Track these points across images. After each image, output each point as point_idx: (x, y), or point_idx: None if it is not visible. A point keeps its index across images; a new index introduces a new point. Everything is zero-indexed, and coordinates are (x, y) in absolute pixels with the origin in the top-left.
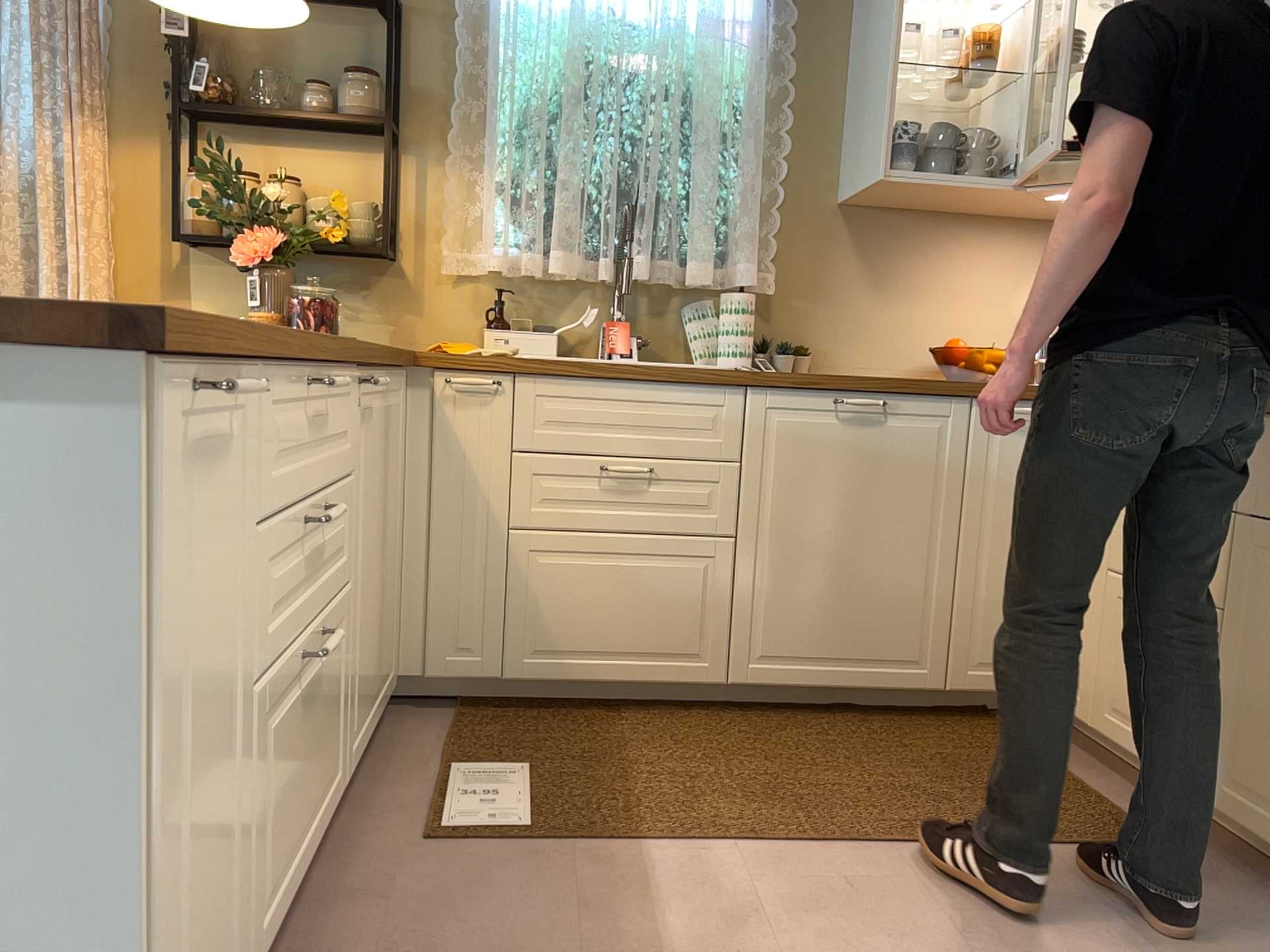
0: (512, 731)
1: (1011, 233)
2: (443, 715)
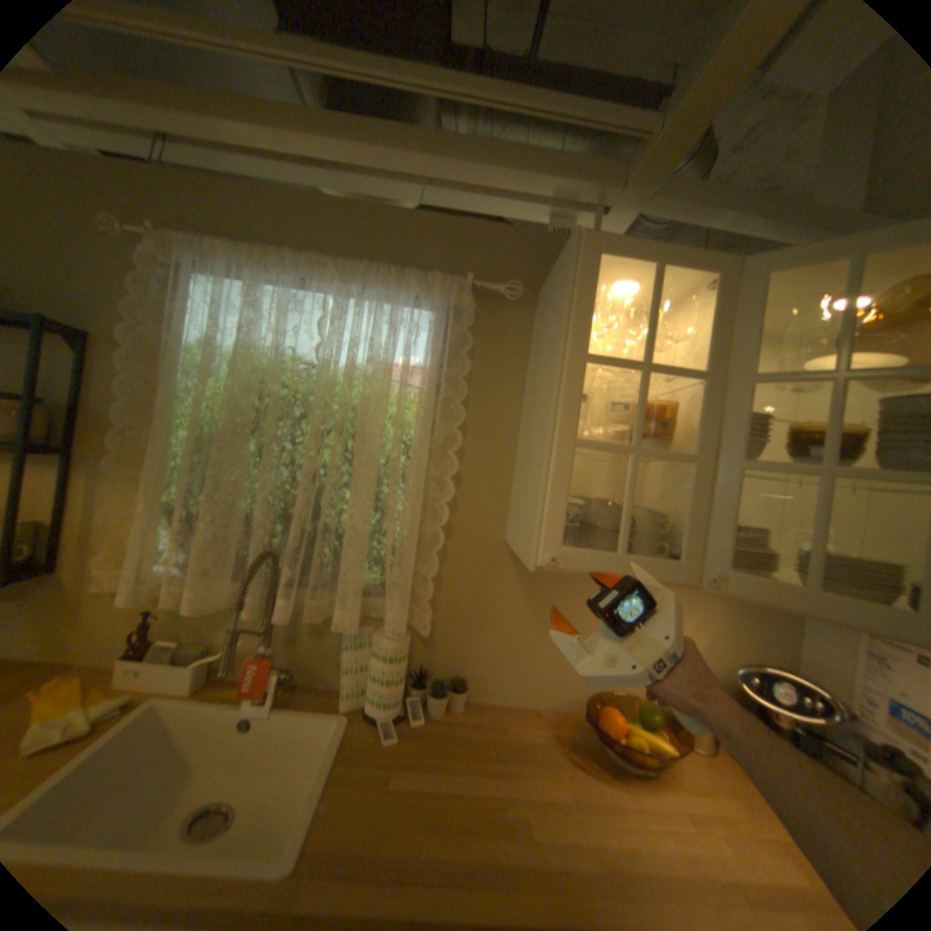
0: None
1: None
2: None
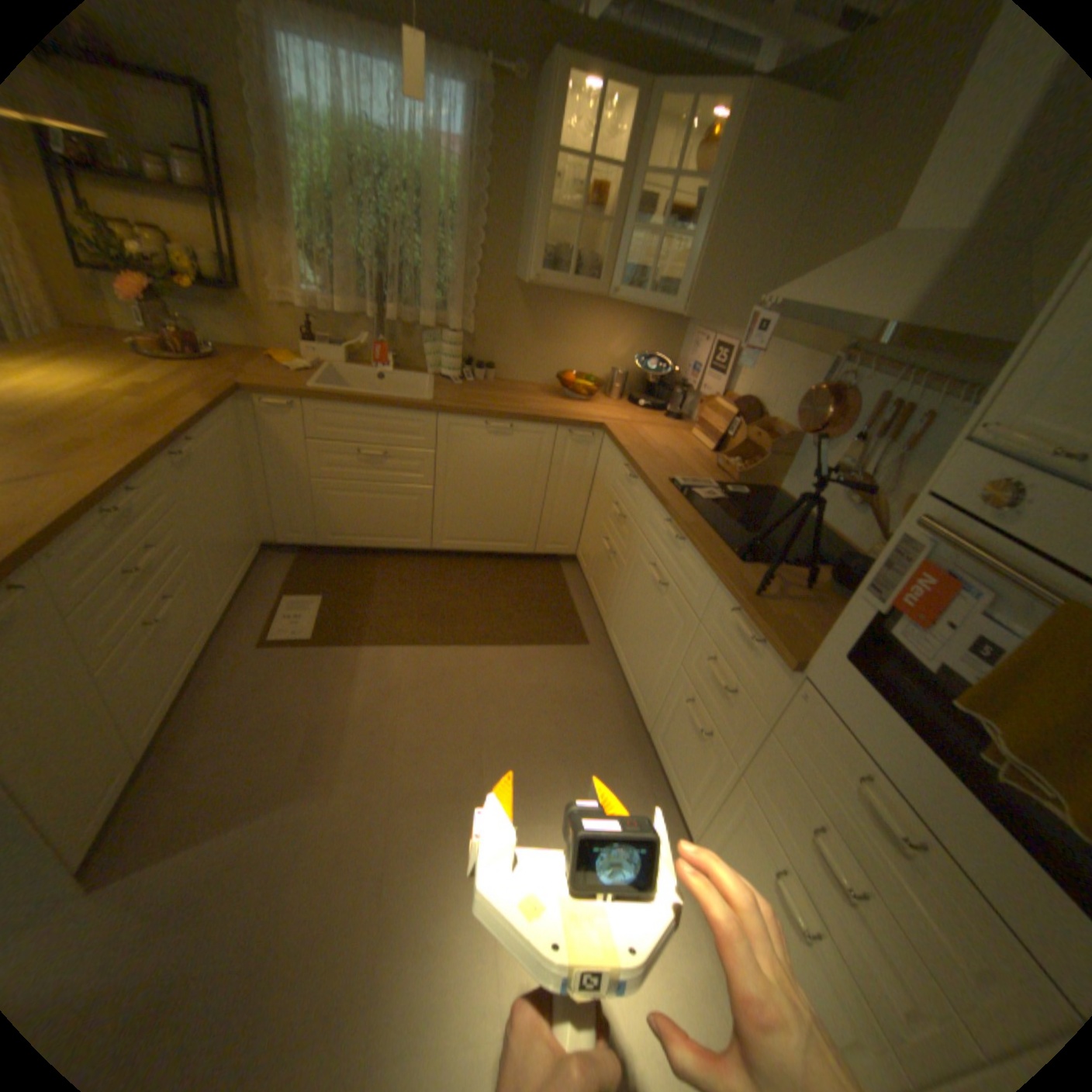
0: (321, 572)
1: (612, 307)
2: (289, 559)
